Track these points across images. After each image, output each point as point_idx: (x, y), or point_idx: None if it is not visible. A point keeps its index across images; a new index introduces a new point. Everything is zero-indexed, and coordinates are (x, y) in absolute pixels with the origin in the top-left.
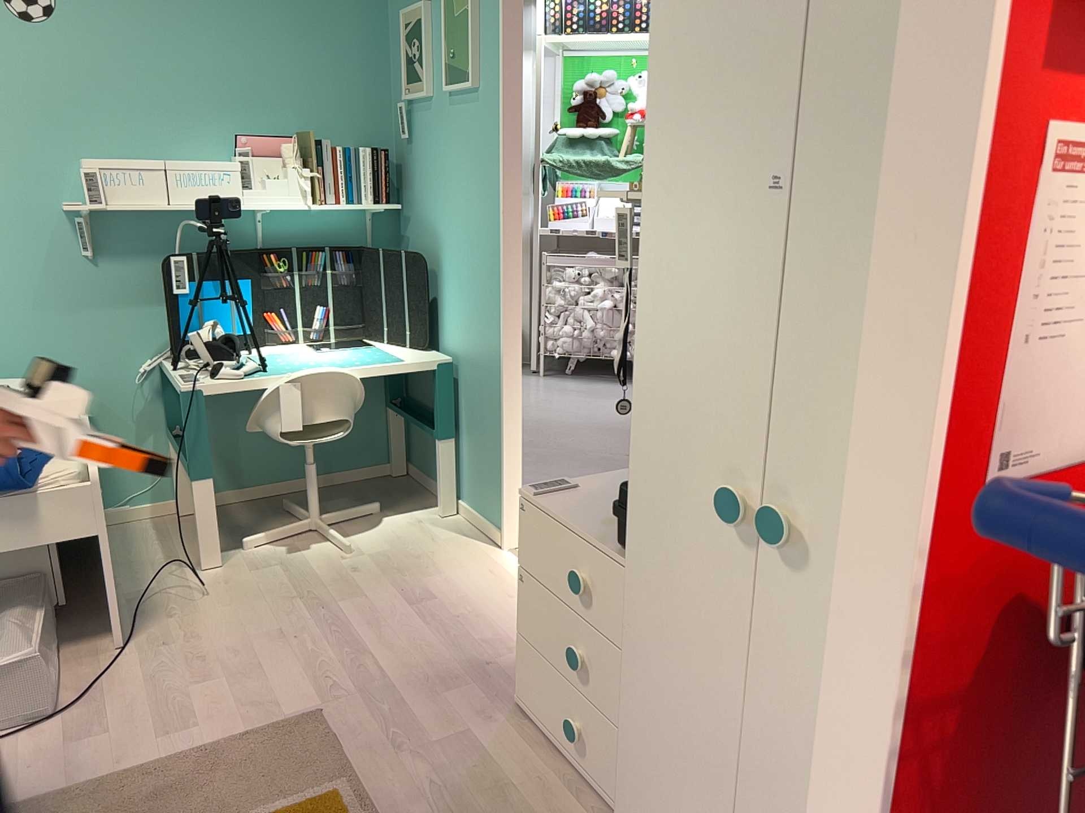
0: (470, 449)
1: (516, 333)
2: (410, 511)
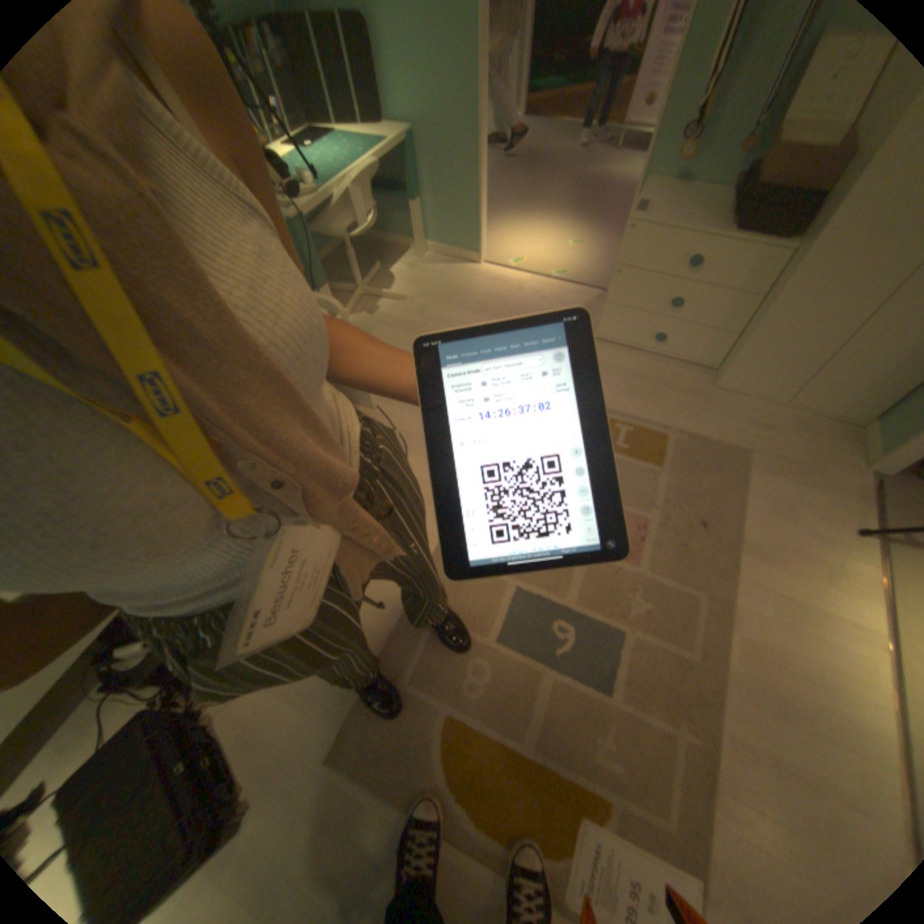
0: (435, 202)
1: (485, 89)
2: (396, 260)
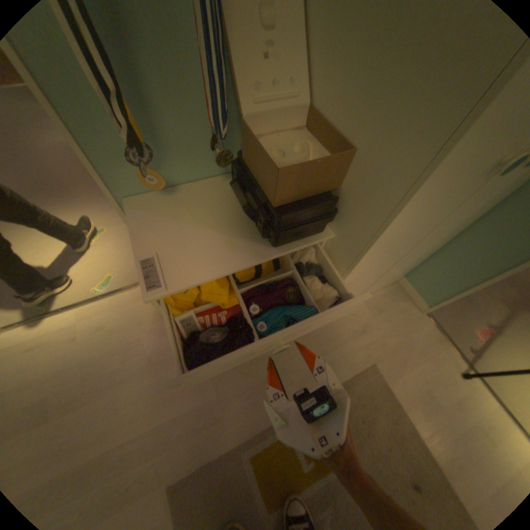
0: None
1: None
2: None
